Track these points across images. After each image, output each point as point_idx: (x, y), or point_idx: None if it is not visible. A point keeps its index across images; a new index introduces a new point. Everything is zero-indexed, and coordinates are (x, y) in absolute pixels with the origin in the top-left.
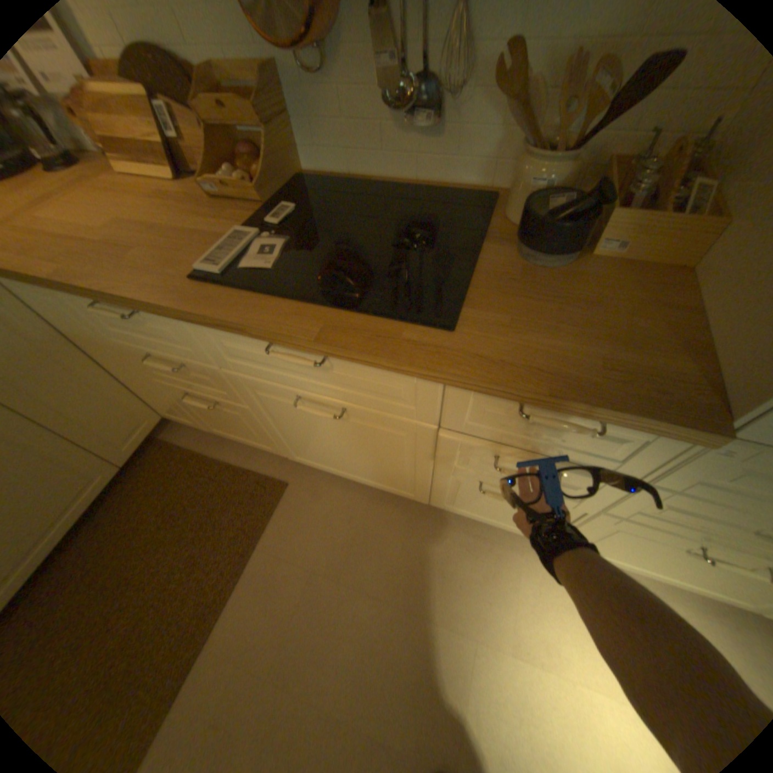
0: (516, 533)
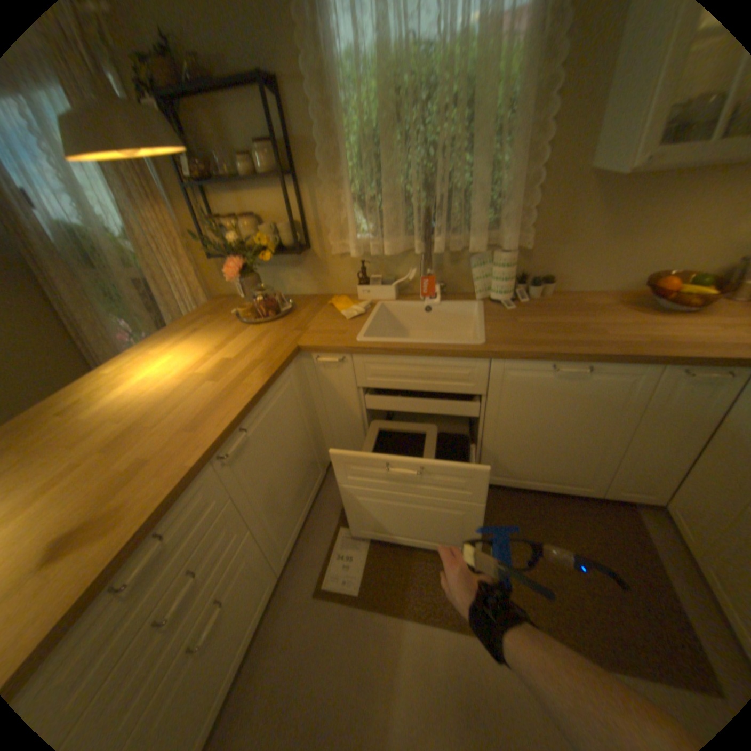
0: None
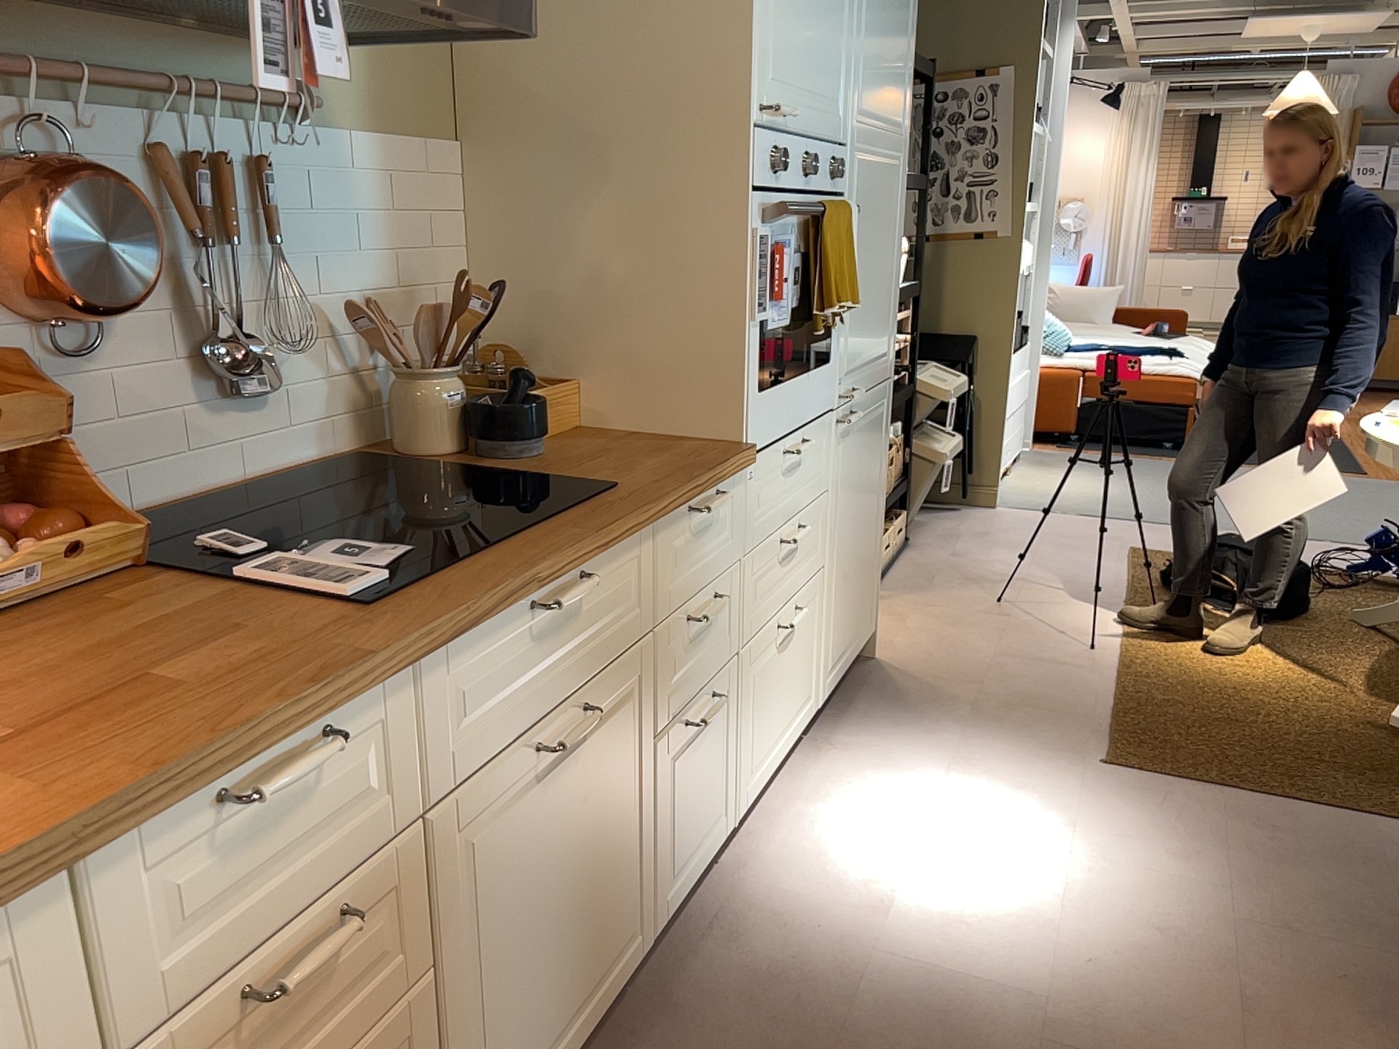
0: (716, 849)
